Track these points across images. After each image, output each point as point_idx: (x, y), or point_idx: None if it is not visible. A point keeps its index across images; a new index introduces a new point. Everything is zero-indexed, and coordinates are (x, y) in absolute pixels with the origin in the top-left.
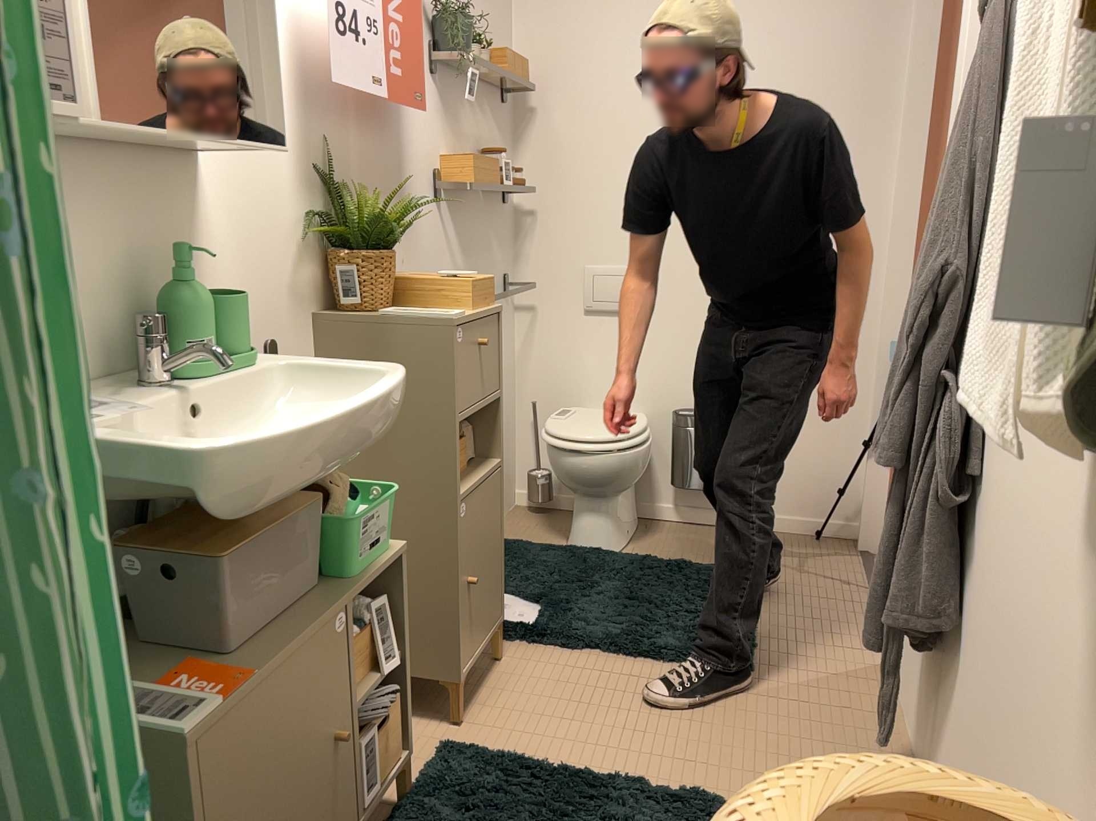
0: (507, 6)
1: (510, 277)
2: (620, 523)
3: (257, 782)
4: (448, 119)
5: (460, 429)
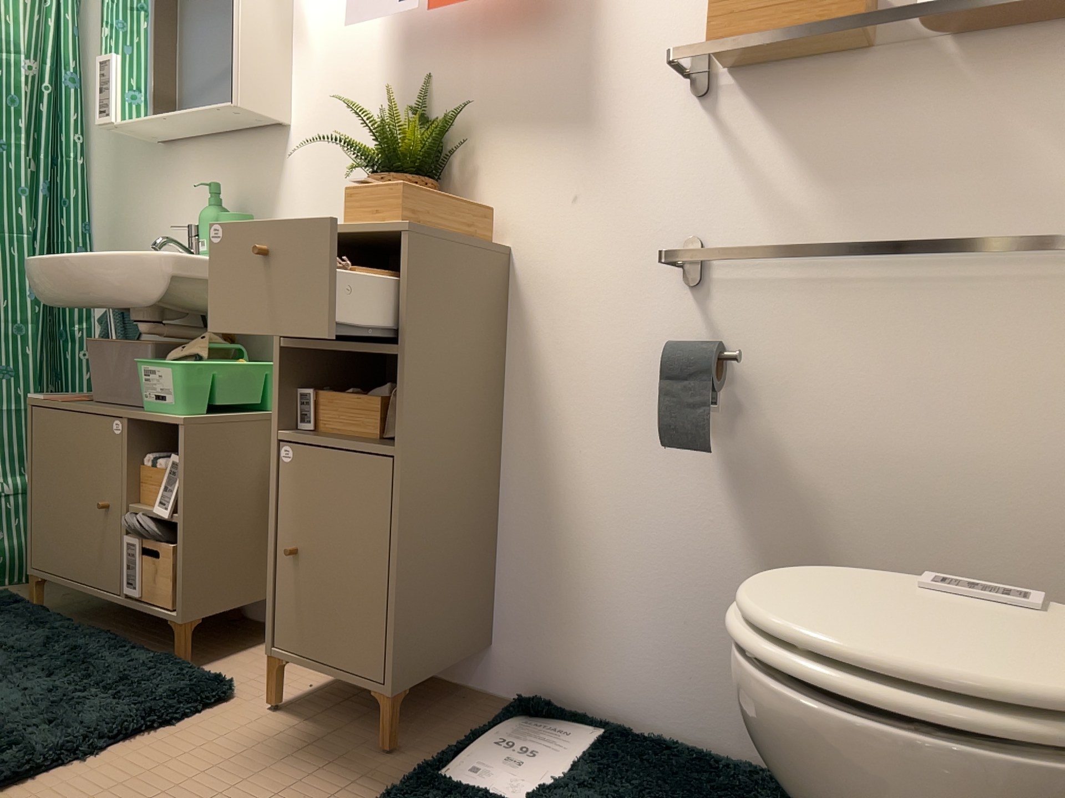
0: None
1: None
2: None
3: (49, 467)
4: None
5: (281, 356)
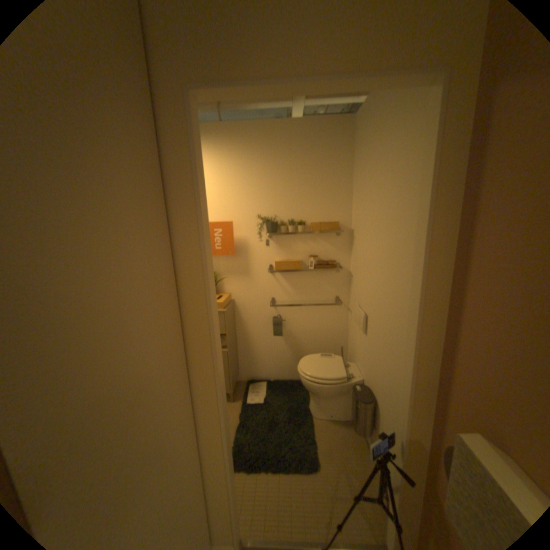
0: (343, 193)
1: (341, 296)
2: (323, 409)
3: None
4: (278, 246)
5: None
